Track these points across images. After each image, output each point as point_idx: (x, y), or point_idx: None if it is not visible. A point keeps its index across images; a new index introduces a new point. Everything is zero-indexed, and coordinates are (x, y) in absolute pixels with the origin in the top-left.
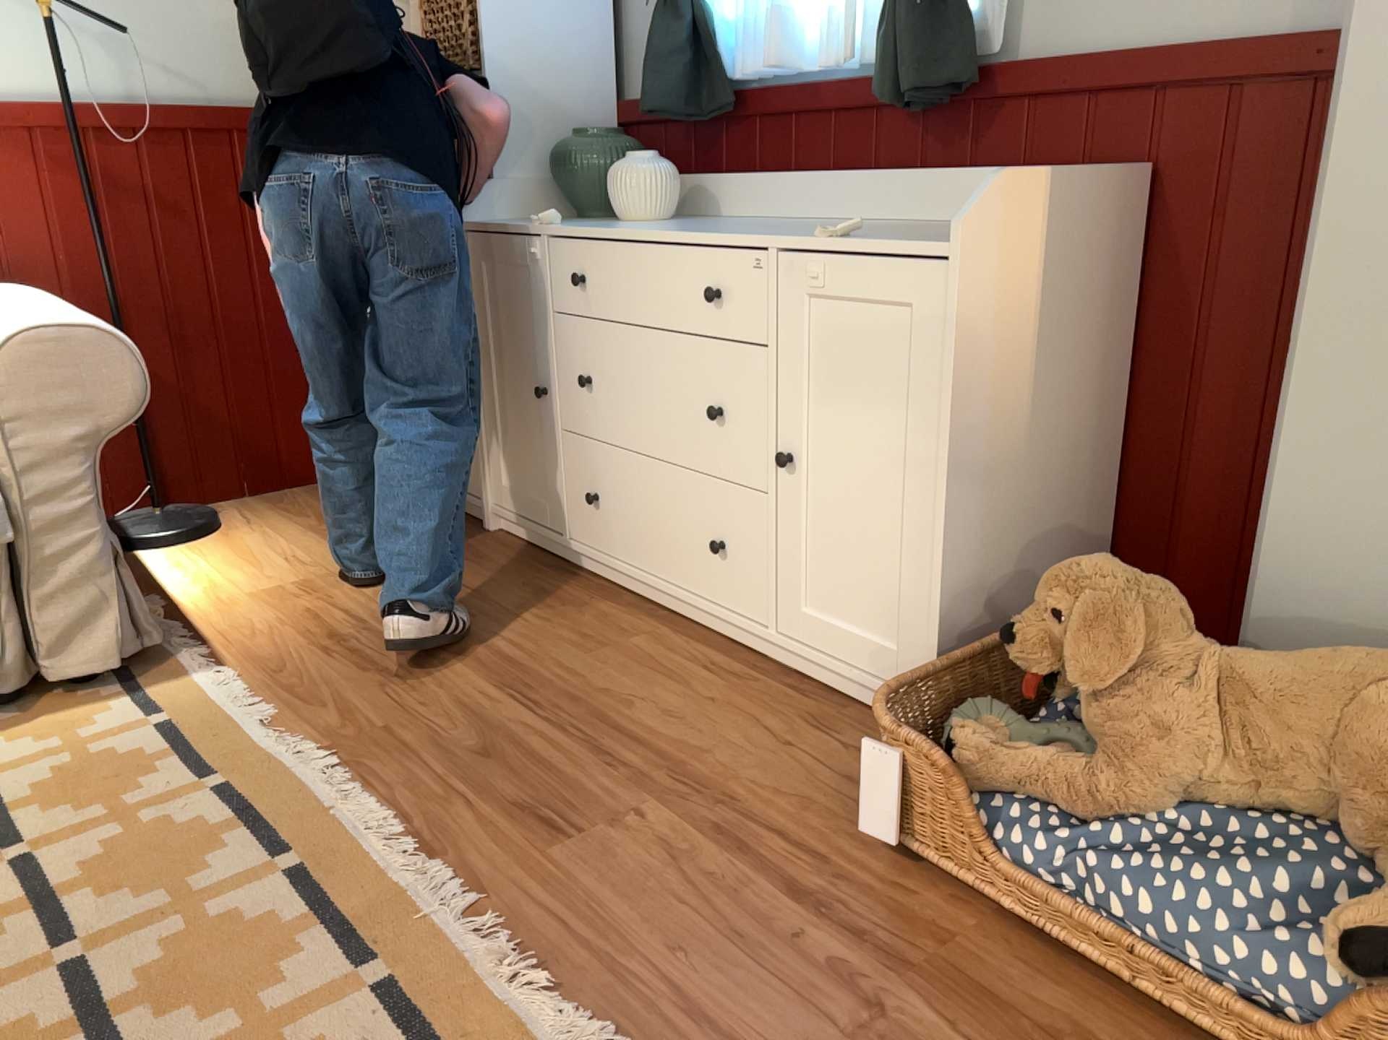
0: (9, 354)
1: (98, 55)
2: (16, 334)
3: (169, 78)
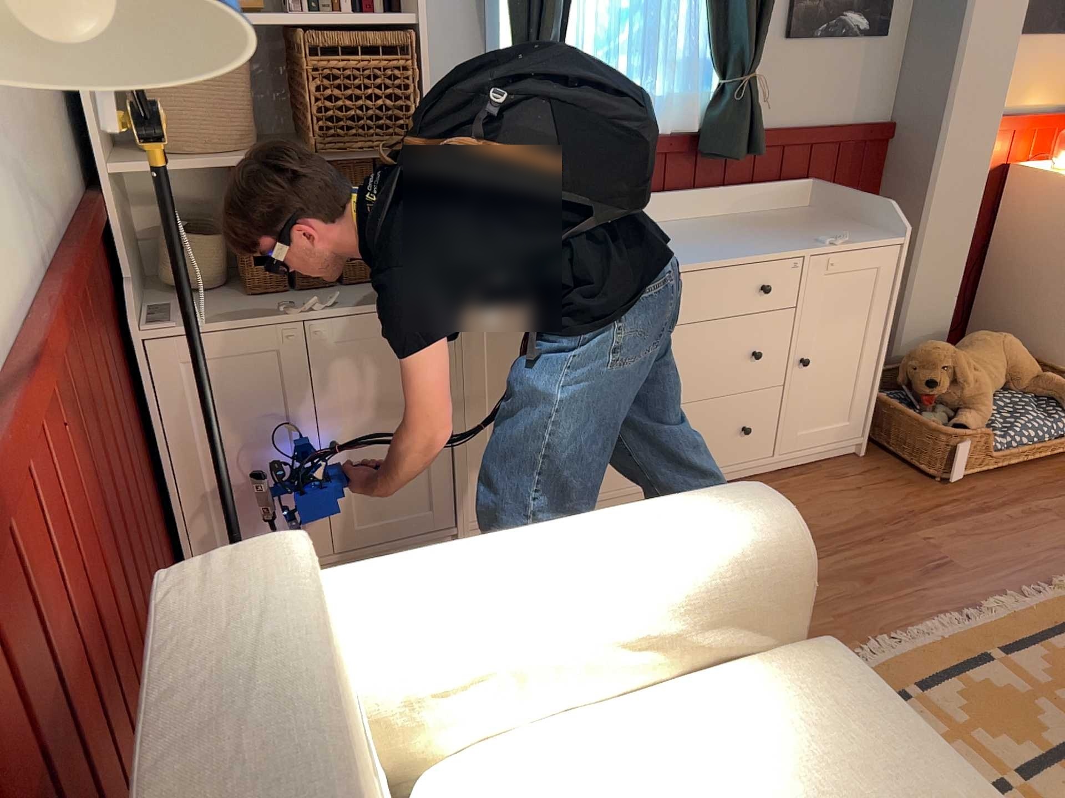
0: (795, 545)
1: (7, 197)
2: (786, 526)
3: (56, 208)
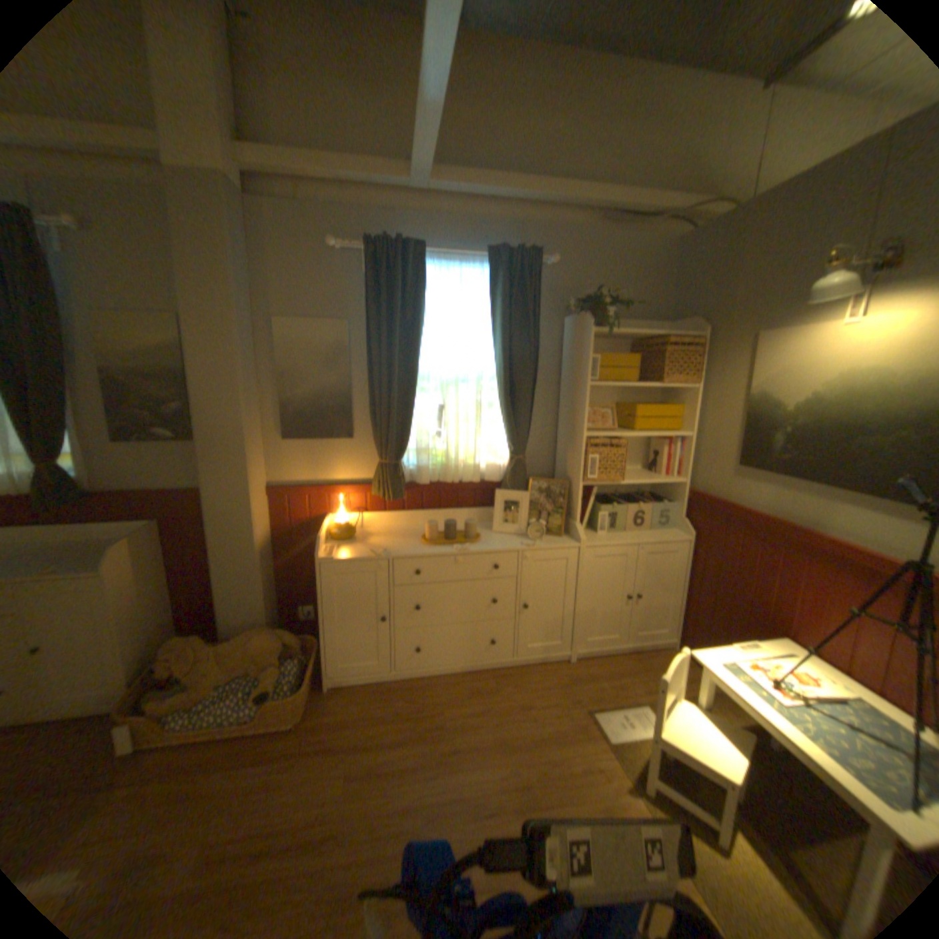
0: None
1: None
2: None
3: None
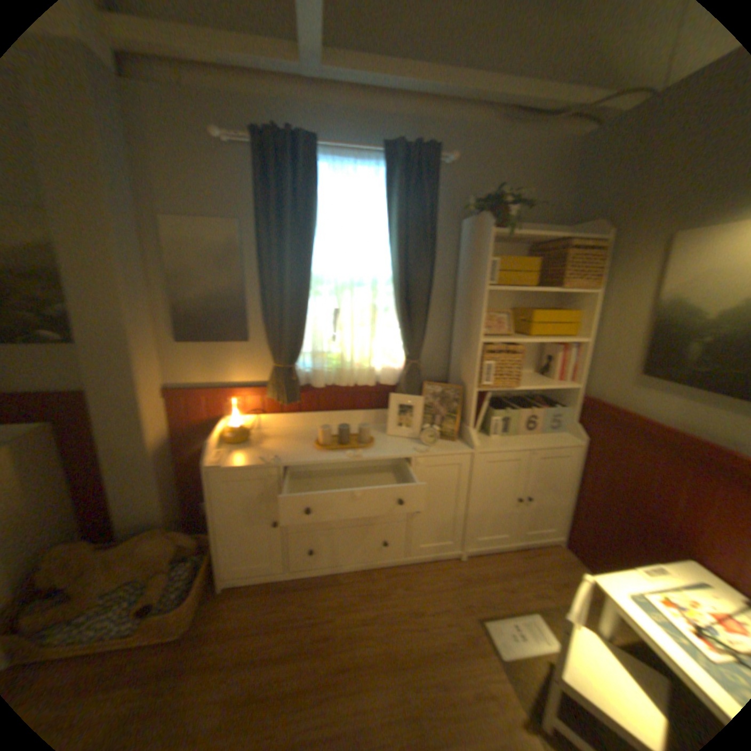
0: None
1: None
2: None
3: None
